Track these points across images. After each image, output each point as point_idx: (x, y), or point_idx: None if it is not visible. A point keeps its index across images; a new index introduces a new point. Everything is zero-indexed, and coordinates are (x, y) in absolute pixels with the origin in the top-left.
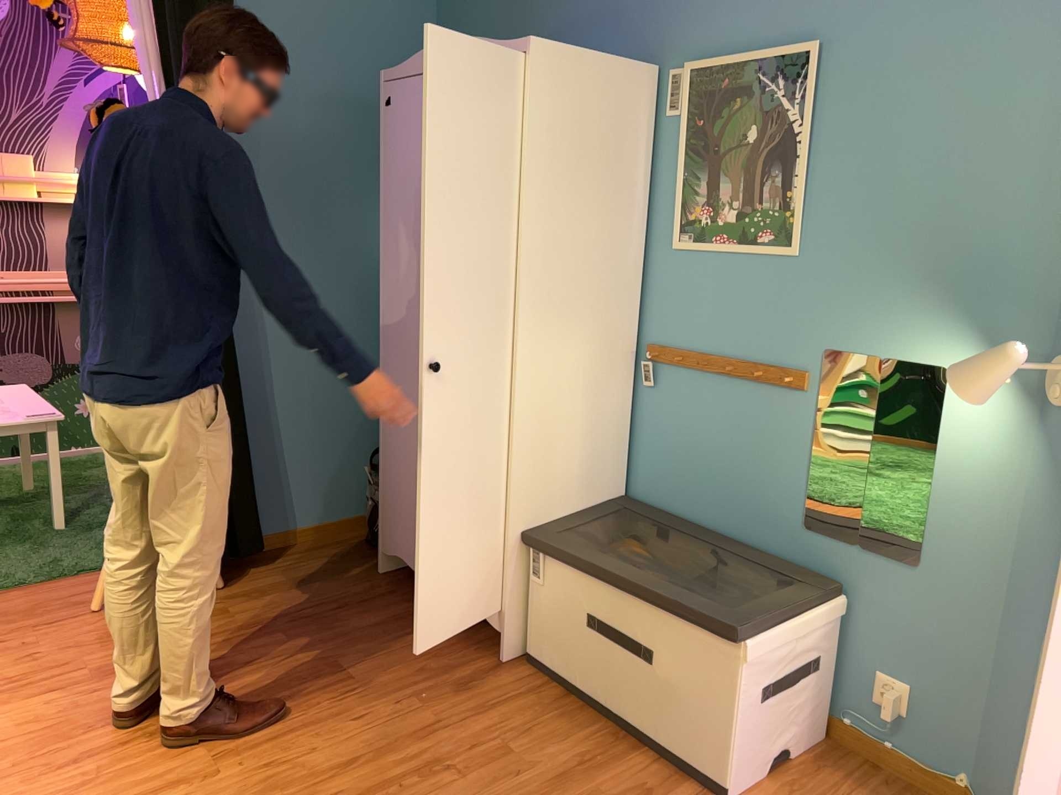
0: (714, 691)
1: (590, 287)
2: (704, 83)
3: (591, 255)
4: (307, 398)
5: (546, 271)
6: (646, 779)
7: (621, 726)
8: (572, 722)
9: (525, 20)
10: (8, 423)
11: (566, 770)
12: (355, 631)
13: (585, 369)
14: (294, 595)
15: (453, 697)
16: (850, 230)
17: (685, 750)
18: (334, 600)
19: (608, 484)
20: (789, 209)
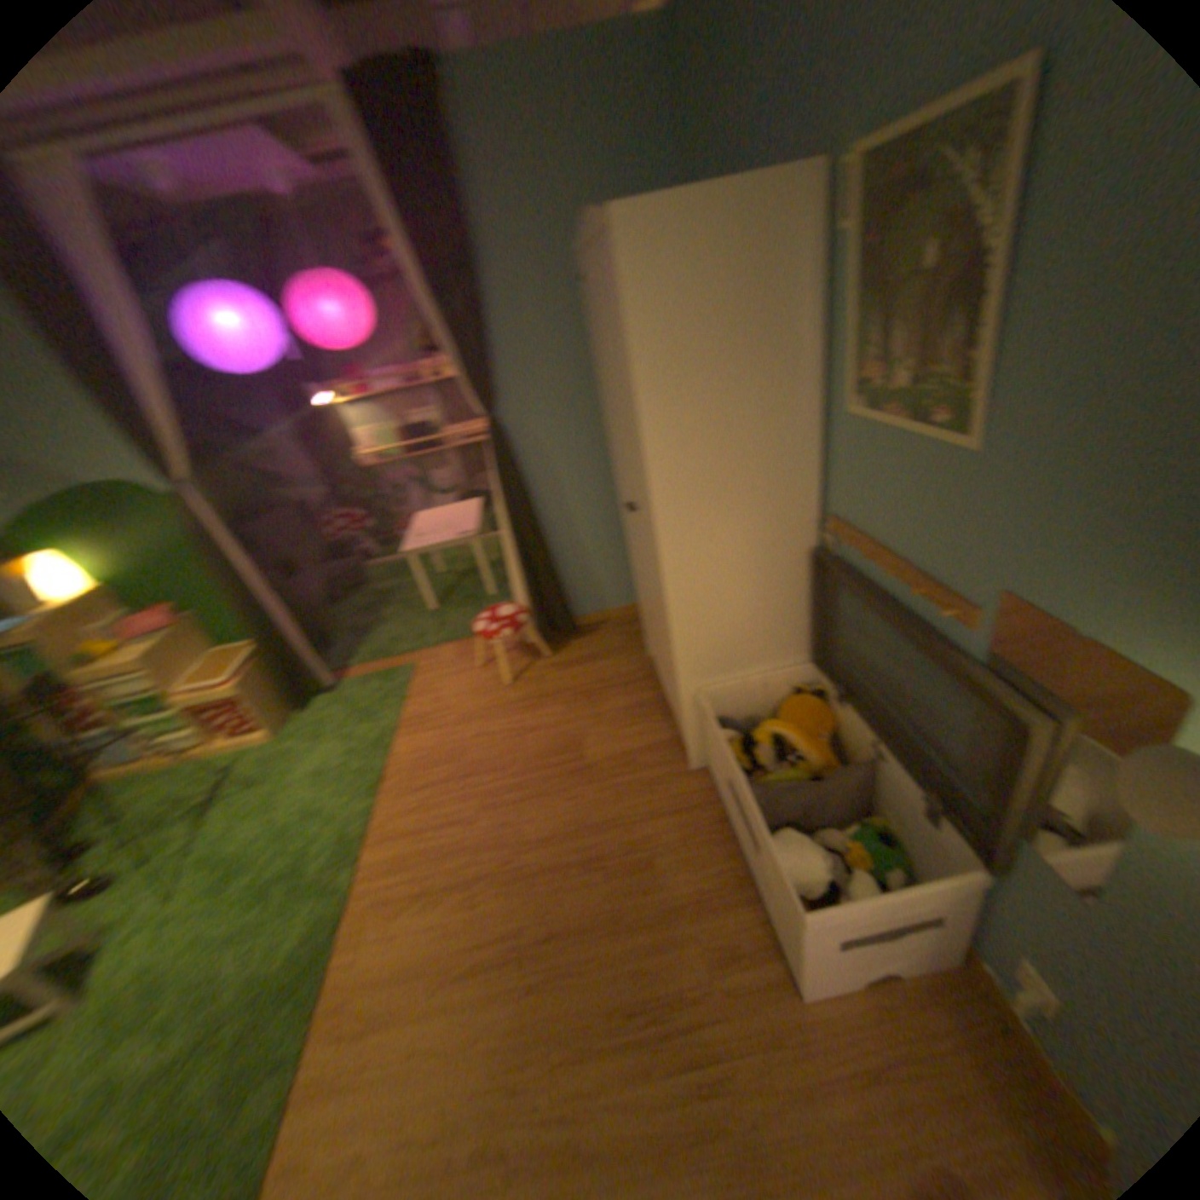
0: (791, 923)
1: (745, 470)
2: (878, 170)
3: (743, 435)
4: (604, 522)
5: (682, 467)
6: (743, 941)
7: (751, 874)
8: (716, 852)
9: (727, 113)
10: (450, 541)
11: (684, 903)
12: (609, 713)
13: (750, 549)
14: (589, 671)
15: (641, 797)
16: (1062, 420)
17: (780, 936)
18: (611, 679)
19: (794, 643)
20: (974, 375)
